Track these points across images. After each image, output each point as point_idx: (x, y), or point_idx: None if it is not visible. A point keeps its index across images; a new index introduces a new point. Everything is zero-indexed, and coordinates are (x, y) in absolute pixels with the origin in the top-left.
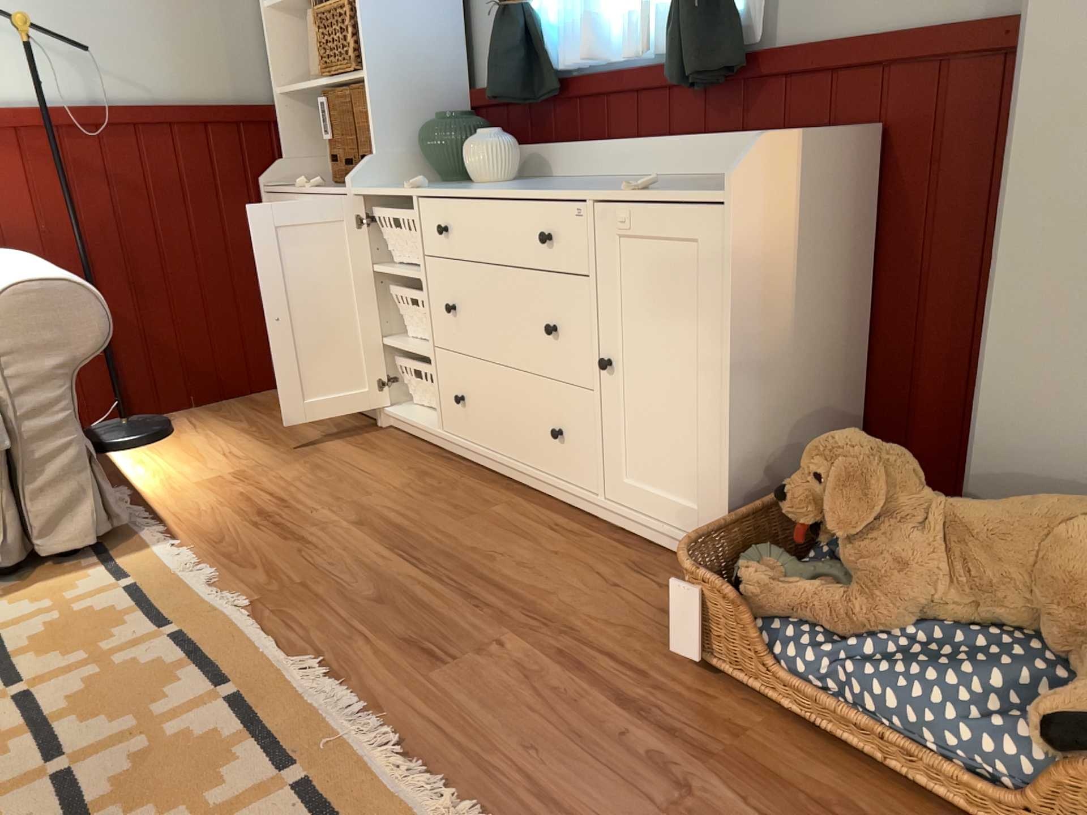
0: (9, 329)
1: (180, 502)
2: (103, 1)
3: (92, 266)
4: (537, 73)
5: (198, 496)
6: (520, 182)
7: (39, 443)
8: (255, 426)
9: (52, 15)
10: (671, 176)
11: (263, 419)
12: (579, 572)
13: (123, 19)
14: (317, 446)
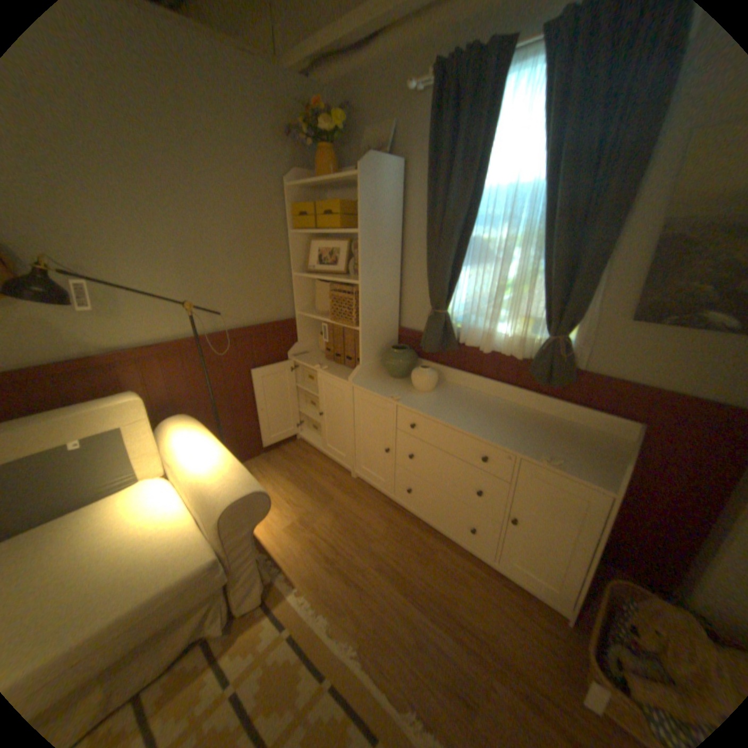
0: (226, 525)
1: (281, 549)
2: (219, 278)
3: (212, 405)
4: (445, 337)
5: (289, 543)
6: (440, 393)
7: (237, 570)
8: (292, 475)
9: (195, 289)
10: (520, 405)
11: (293, 468)
12: (501, 616)
13: (229, 286)
14: (330, 495)
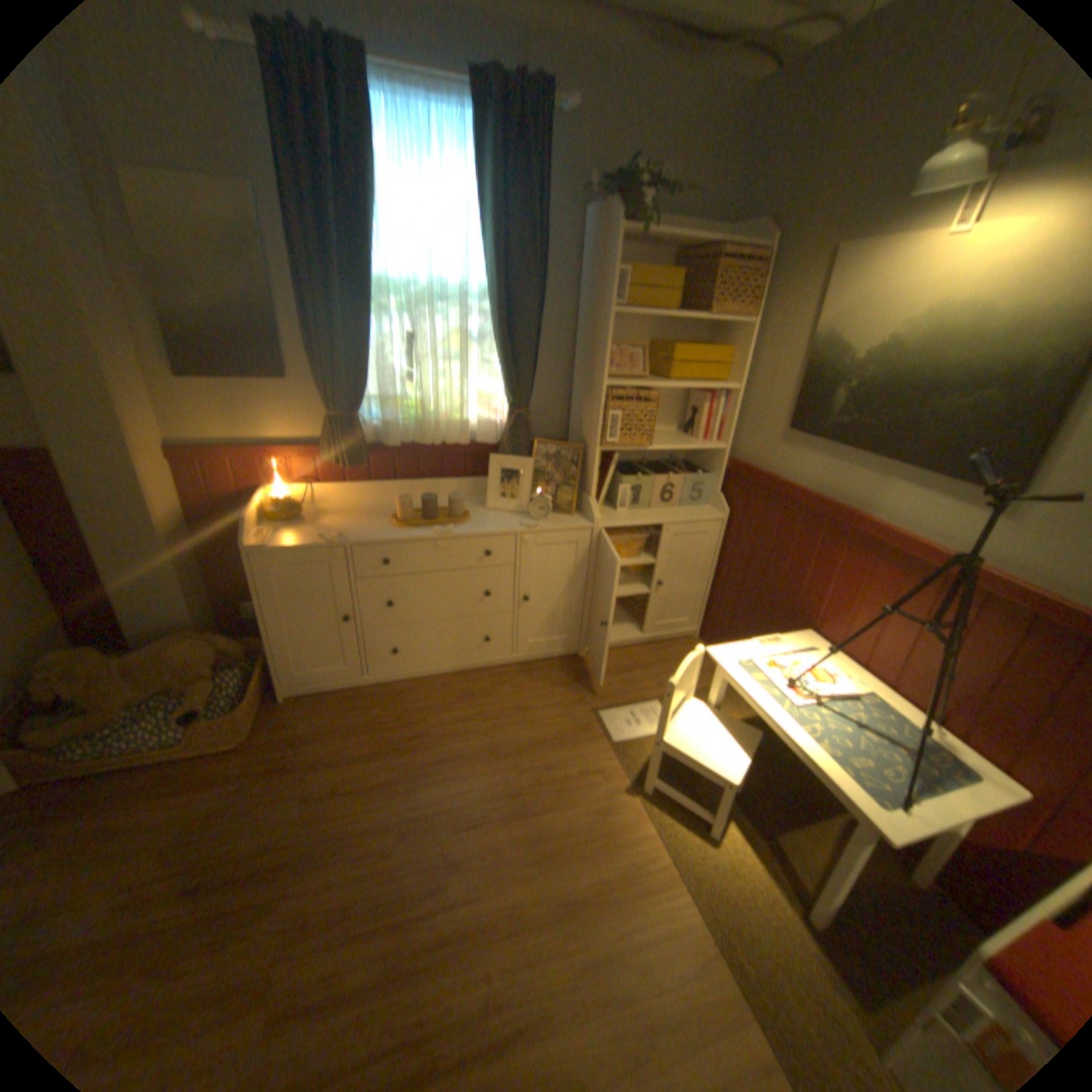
0: None
1: None
2: None
3: None
4: None
5: None
6: None
7: None
8: None
9: None
10: None
11: None
12: None
13: None
14: None
